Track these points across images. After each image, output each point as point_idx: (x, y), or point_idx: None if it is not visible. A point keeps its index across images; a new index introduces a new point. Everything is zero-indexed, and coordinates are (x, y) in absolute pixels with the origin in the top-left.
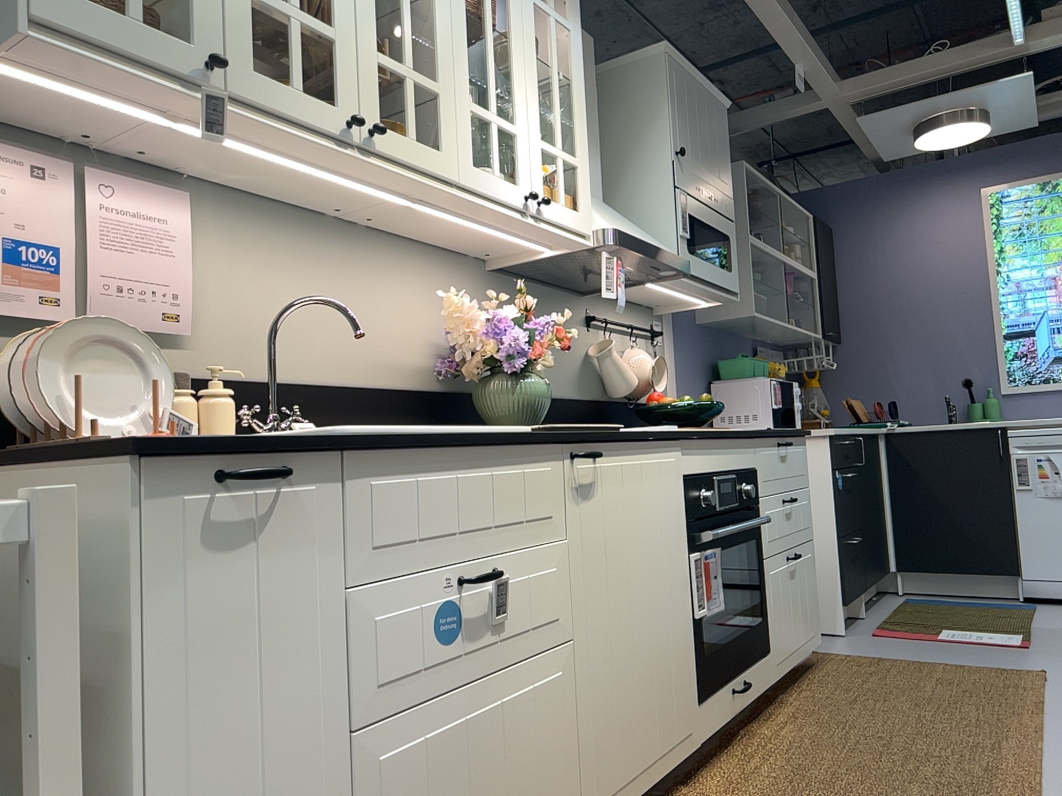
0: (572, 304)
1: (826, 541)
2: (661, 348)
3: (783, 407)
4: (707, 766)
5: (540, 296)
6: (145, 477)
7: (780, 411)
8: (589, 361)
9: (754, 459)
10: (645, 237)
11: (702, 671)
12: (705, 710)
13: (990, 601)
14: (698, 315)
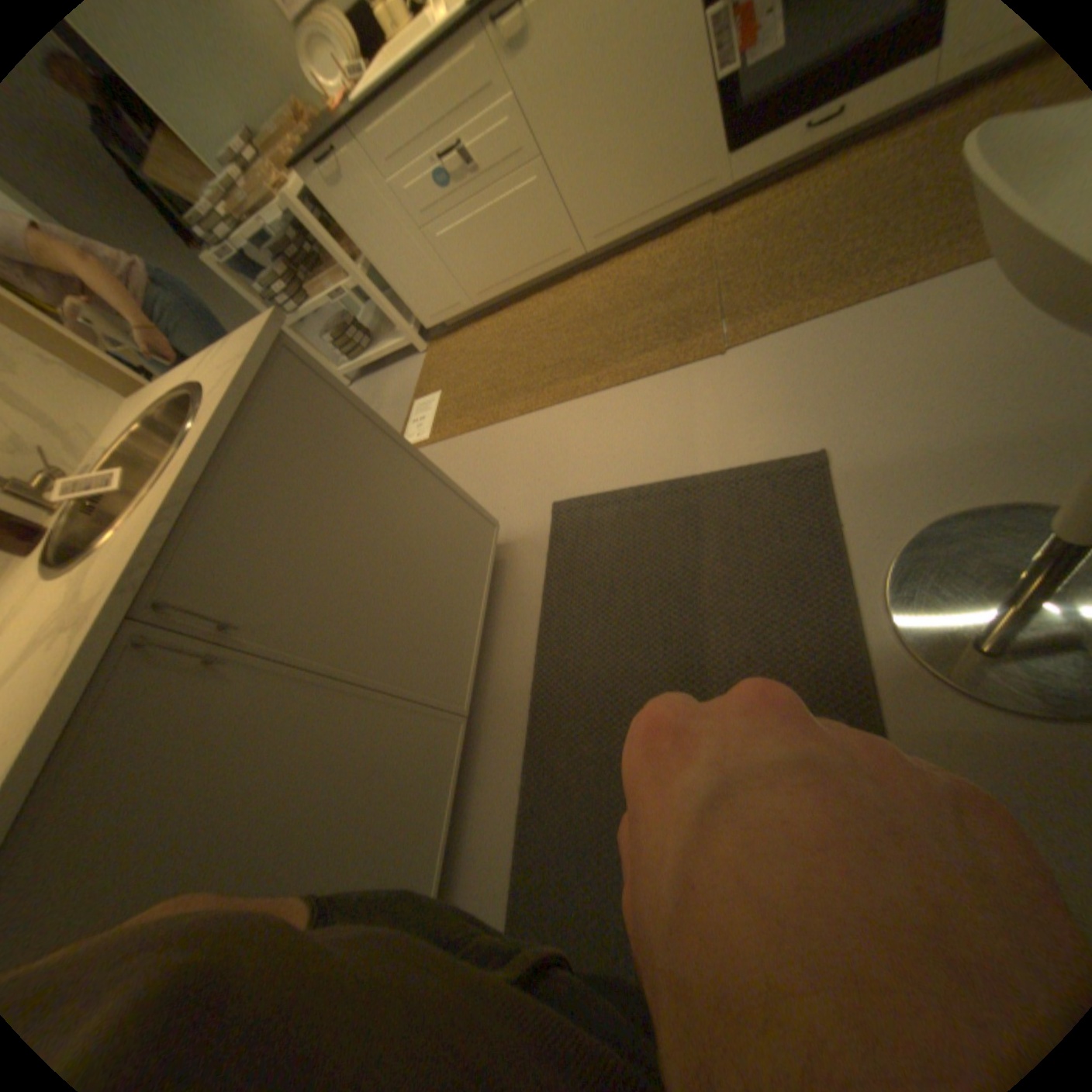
0: None
1: None
2: None
3: None
4: (758, 191)
5: None
6: (301, 170)
7: None
8: None
9: None
10: None
11: (736, 122)
12: (741, 153)
13: None
14: None
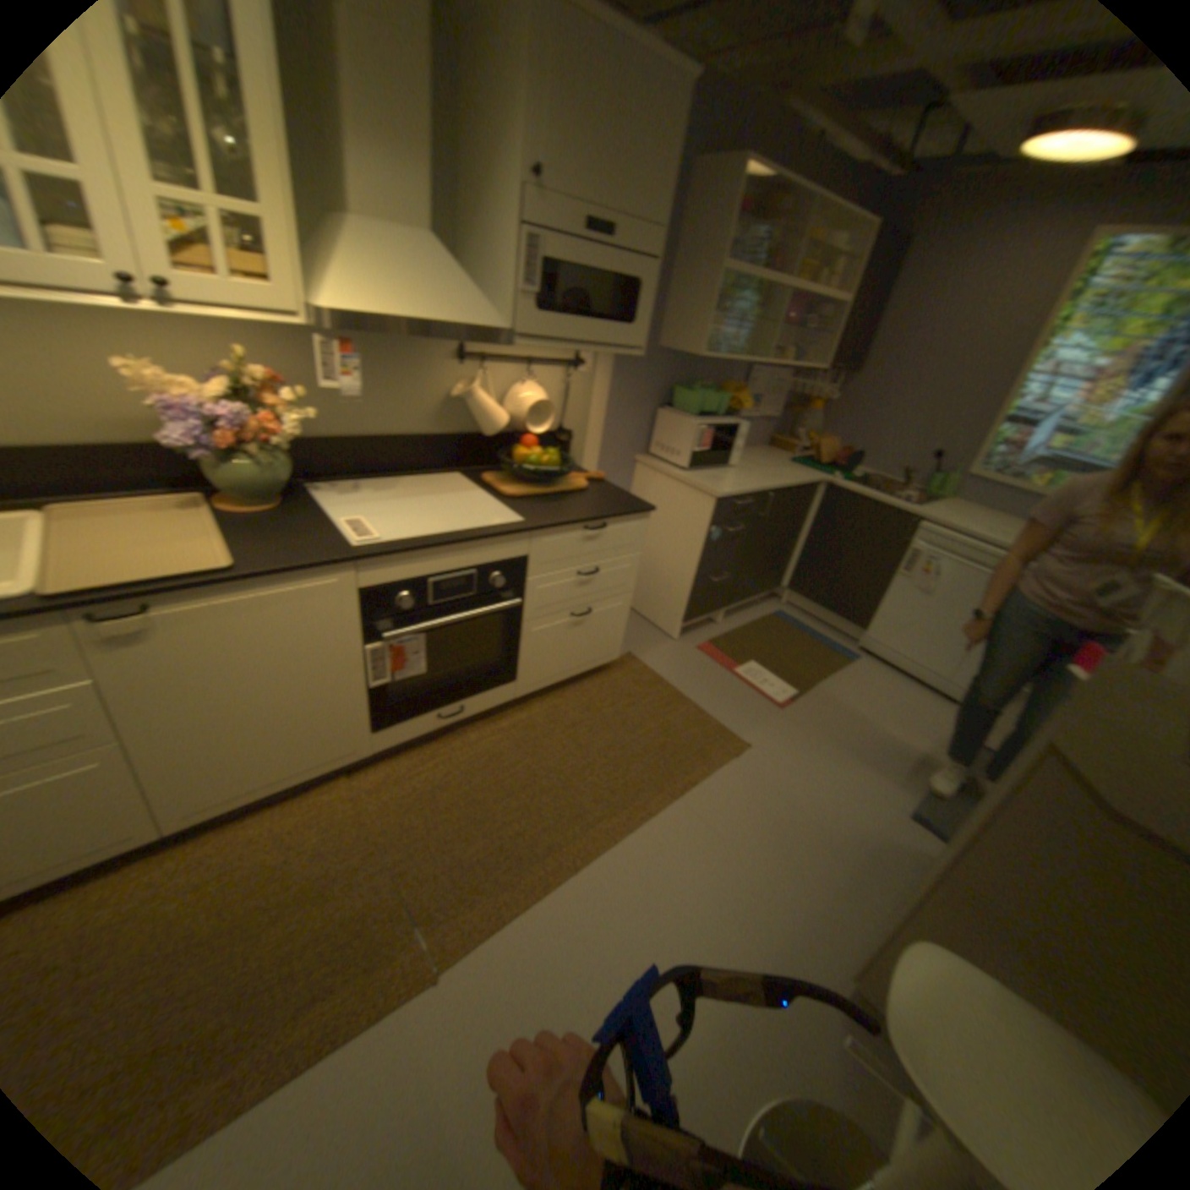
0: (432, 338)
1: (687, 575)
2: (585, 375)
3: (710, 450)
4: (393, 758)
5: (373, 333)
6: None
7: (703, 454)
8: (457, 396)
9: (524, 550)
10: (431, 303)
11: (382, 714)
12: (384, 734)
13: (833, 642)
14: (663, 337)
